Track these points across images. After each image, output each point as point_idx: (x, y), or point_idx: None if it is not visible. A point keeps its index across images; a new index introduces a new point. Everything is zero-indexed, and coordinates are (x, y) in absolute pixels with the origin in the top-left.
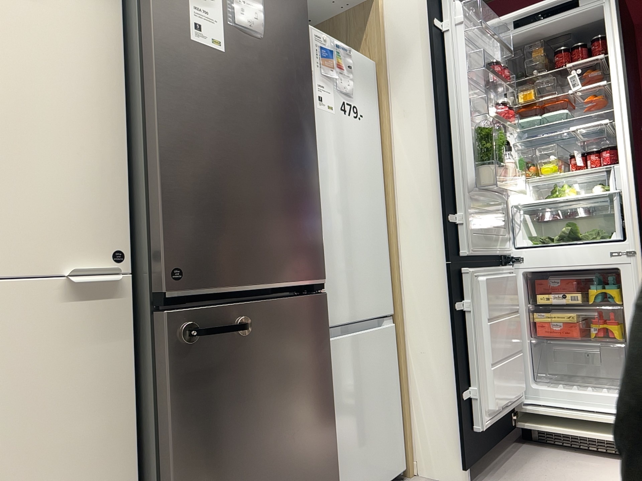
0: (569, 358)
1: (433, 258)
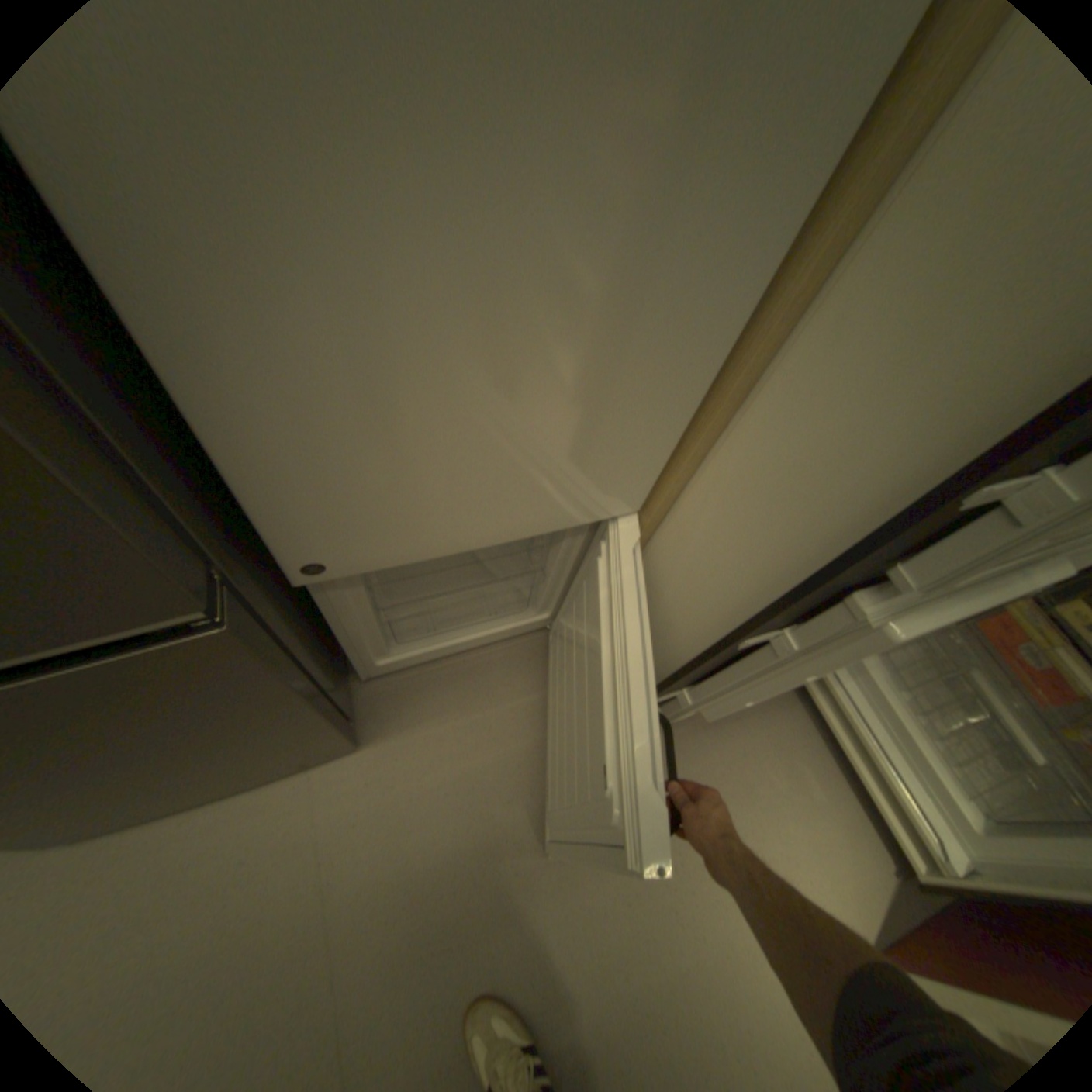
0: (990, 671)
1: (804, 503)
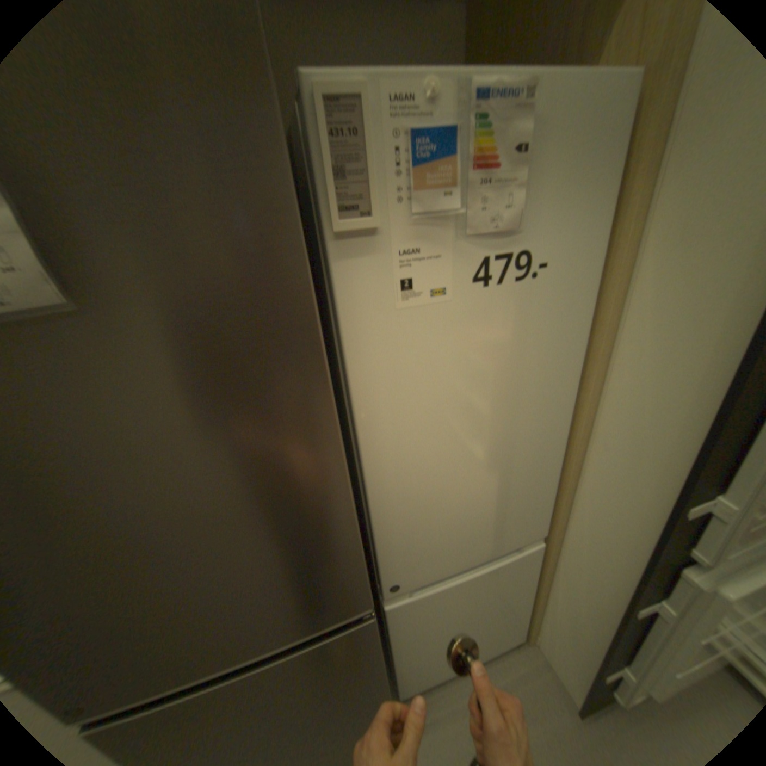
0: None
1: (630, 524)
